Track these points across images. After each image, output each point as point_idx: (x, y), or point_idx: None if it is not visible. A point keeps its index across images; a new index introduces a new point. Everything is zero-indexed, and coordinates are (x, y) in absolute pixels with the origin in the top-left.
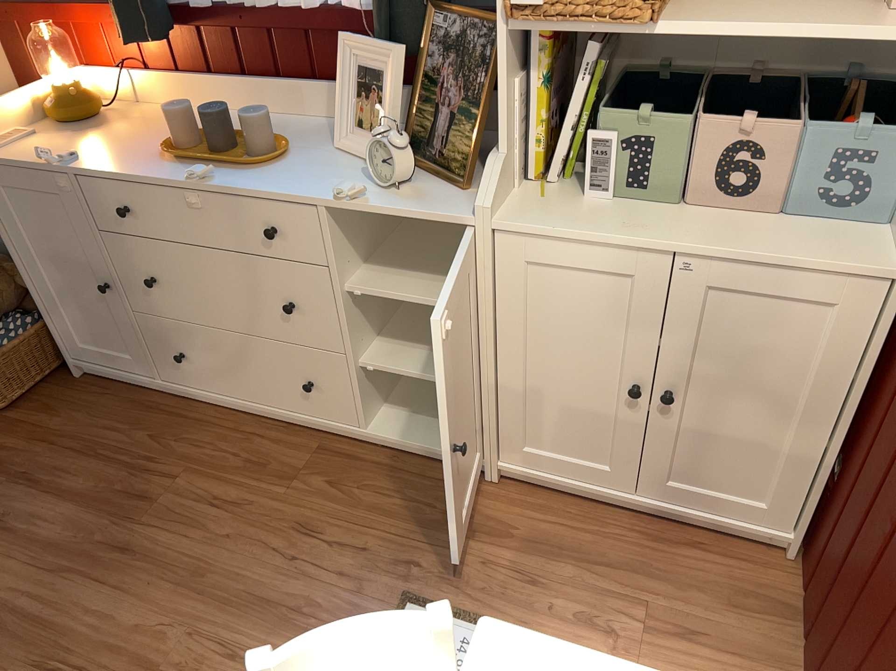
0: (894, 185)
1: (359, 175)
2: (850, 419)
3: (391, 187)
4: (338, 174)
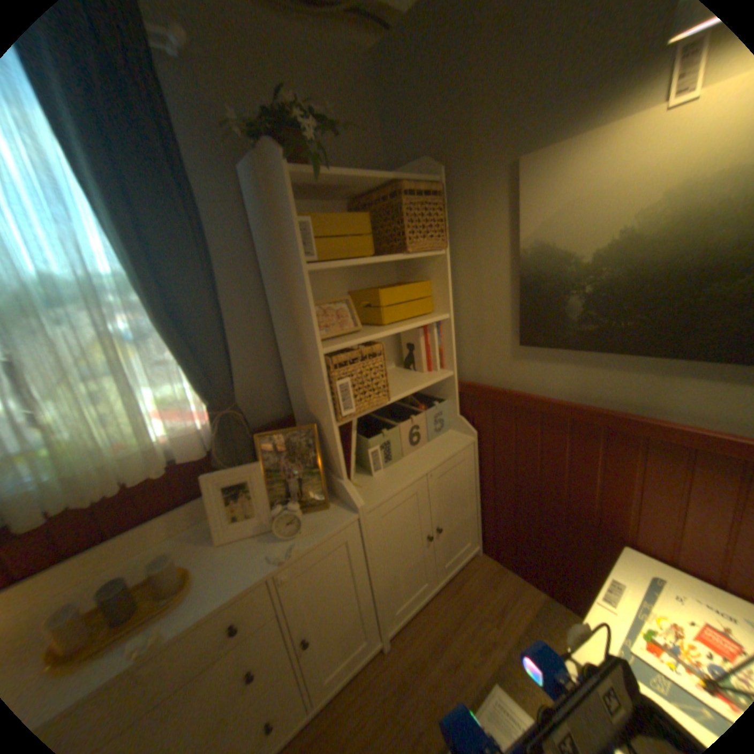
0: (451, 414)
1: (256, 545)
2: (482, 489)
3: (297, 532)
4: (242, 555)
